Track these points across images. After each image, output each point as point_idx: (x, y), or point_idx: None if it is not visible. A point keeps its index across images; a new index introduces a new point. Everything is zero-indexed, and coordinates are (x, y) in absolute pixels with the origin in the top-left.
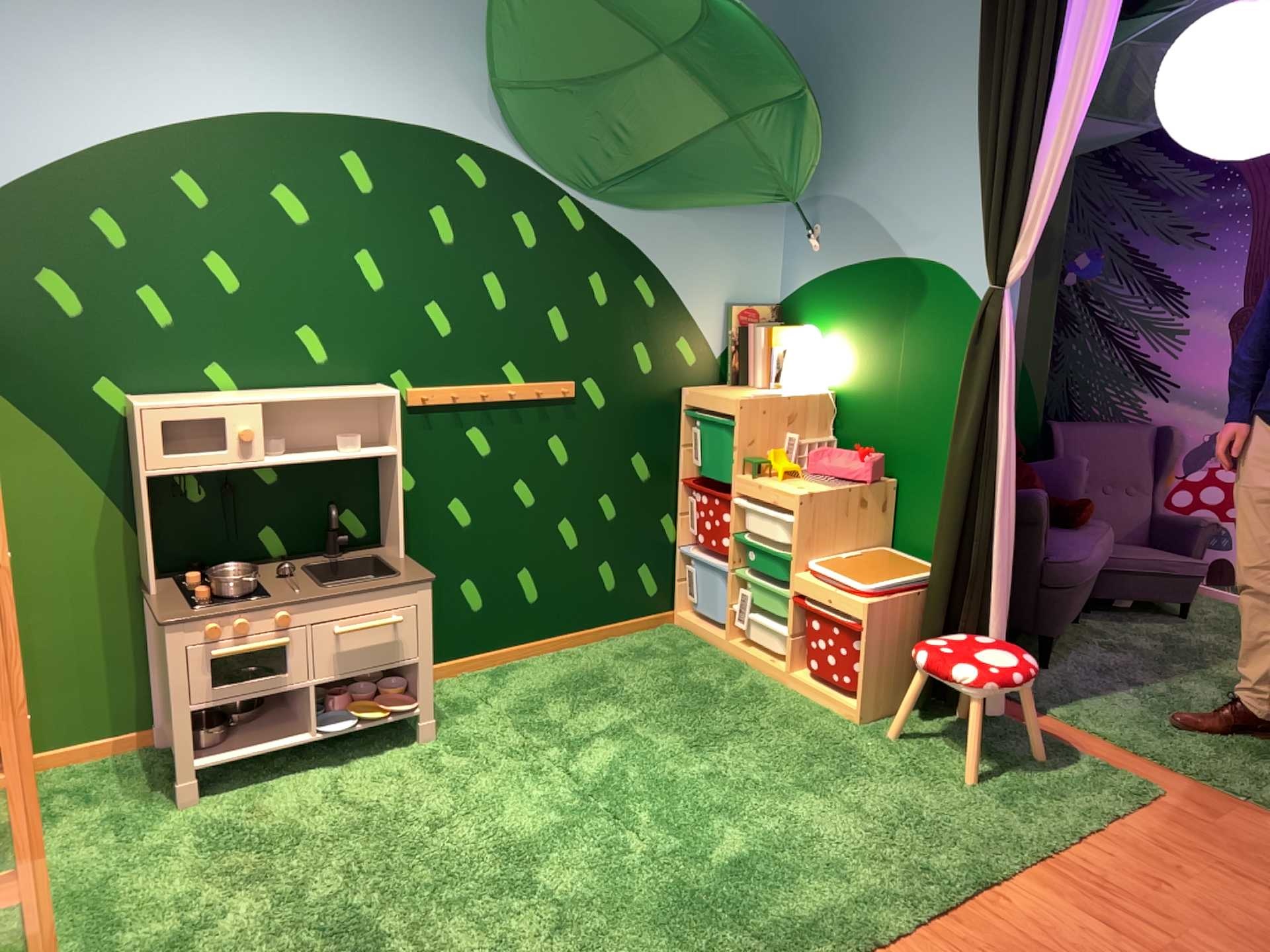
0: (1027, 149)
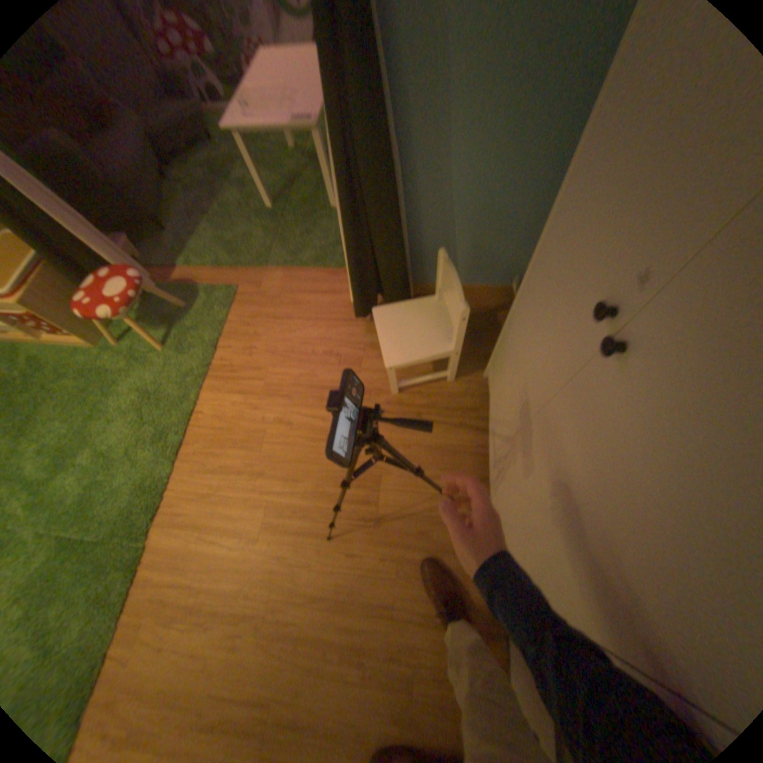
0: None
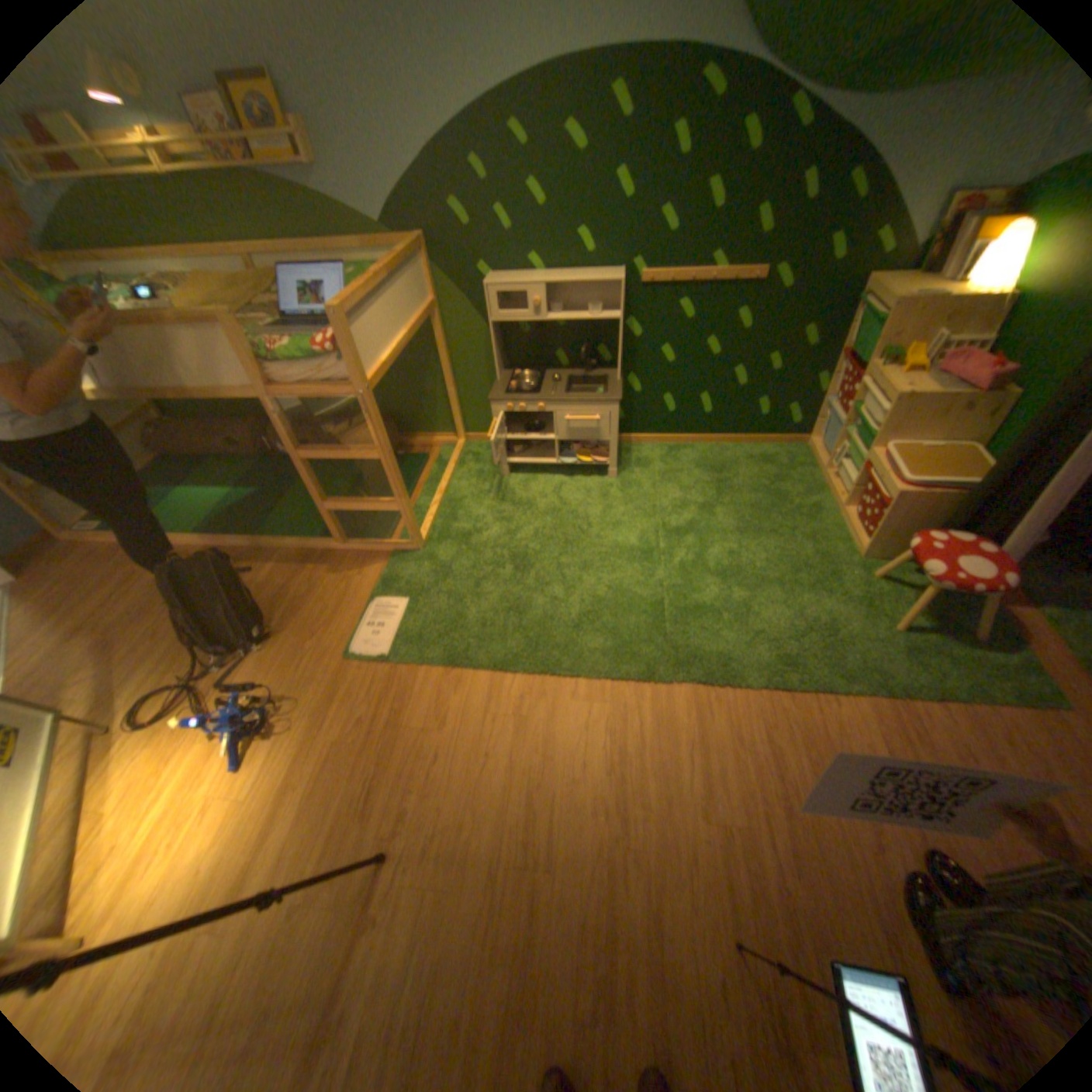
0: None
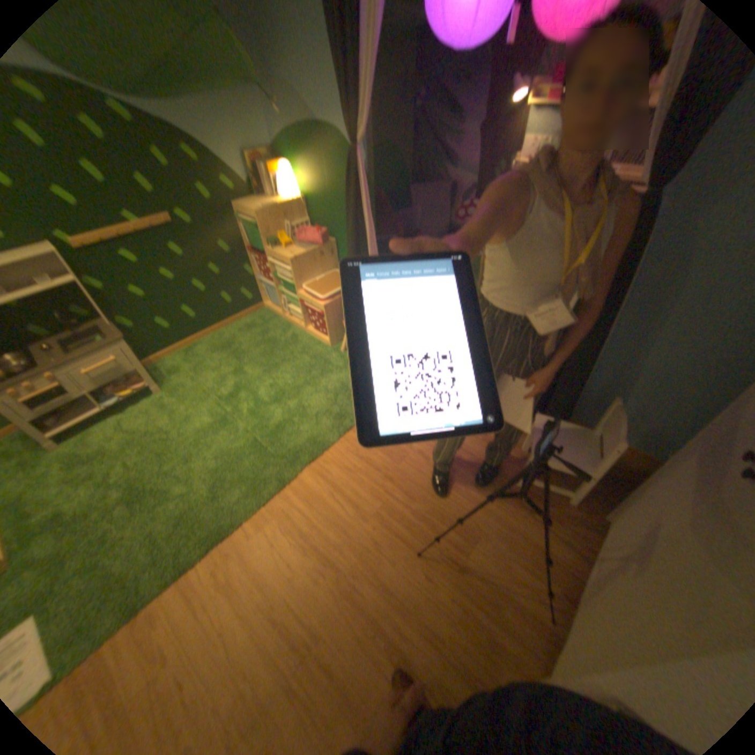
0: (353, 56)
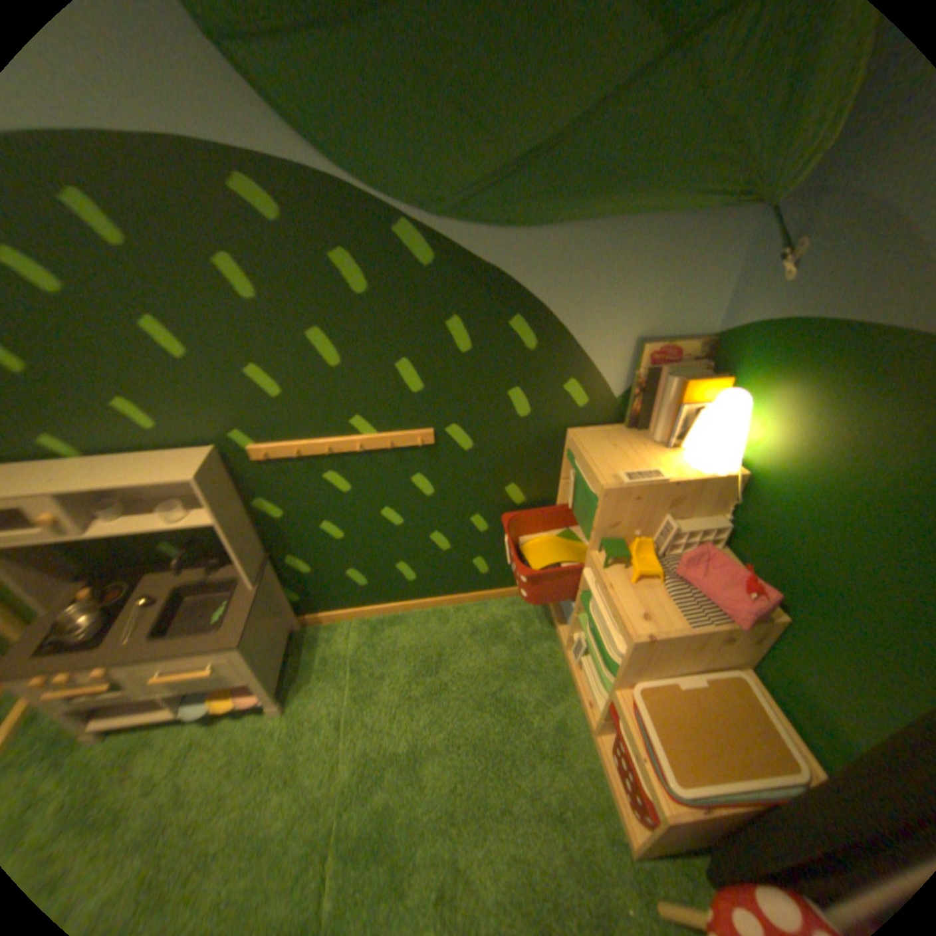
0: None
